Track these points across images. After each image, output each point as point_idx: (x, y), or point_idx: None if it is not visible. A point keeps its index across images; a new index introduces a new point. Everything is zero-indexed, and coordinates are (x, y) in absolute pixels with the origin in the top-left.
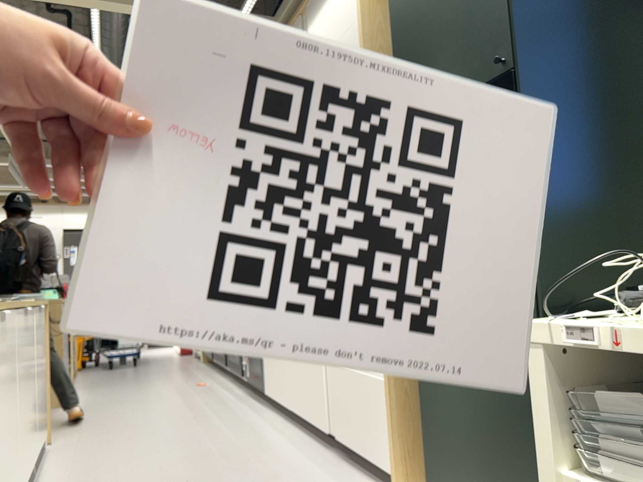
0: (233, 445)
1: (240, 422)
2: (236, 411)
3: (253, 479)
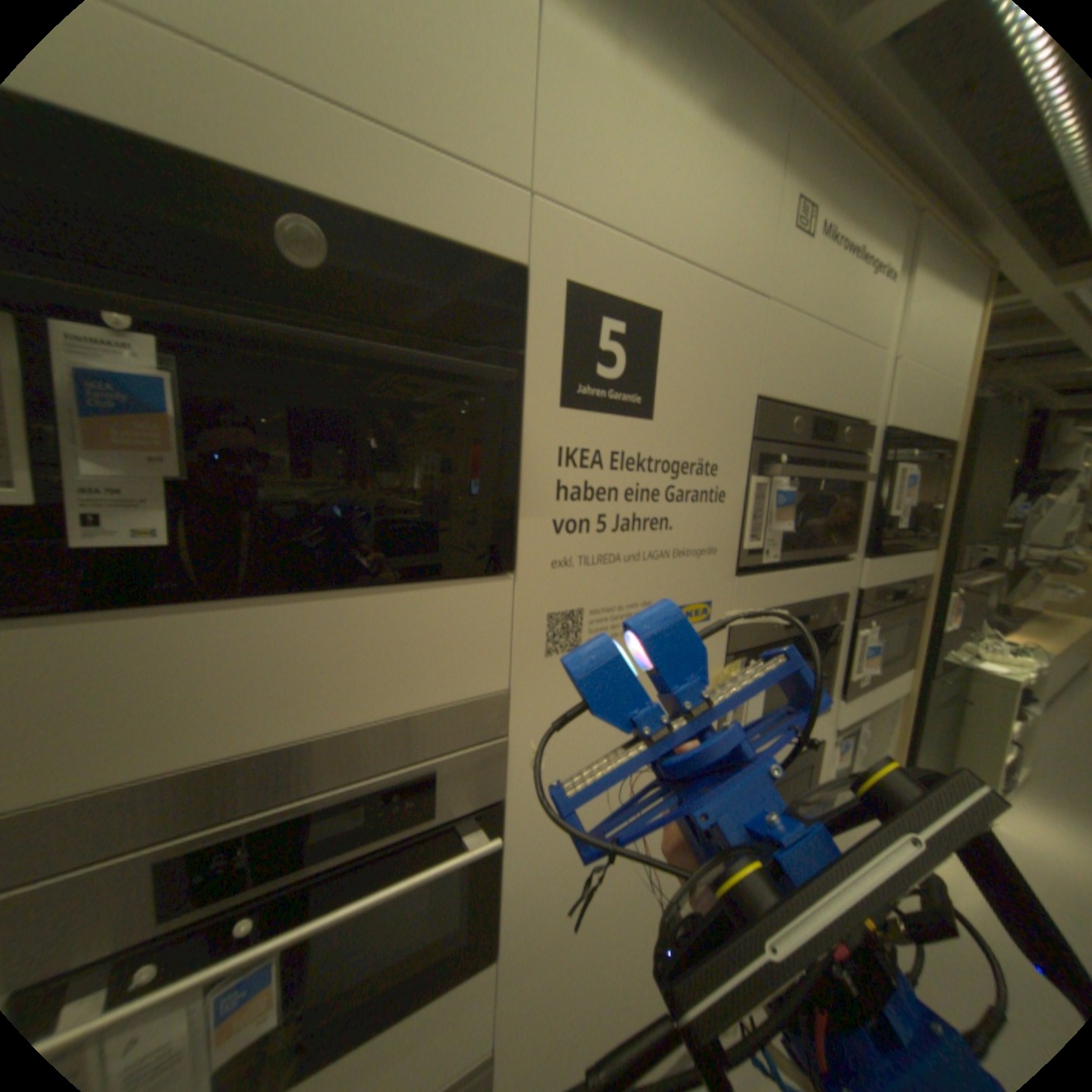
0: None
1: None
2: None
3: None
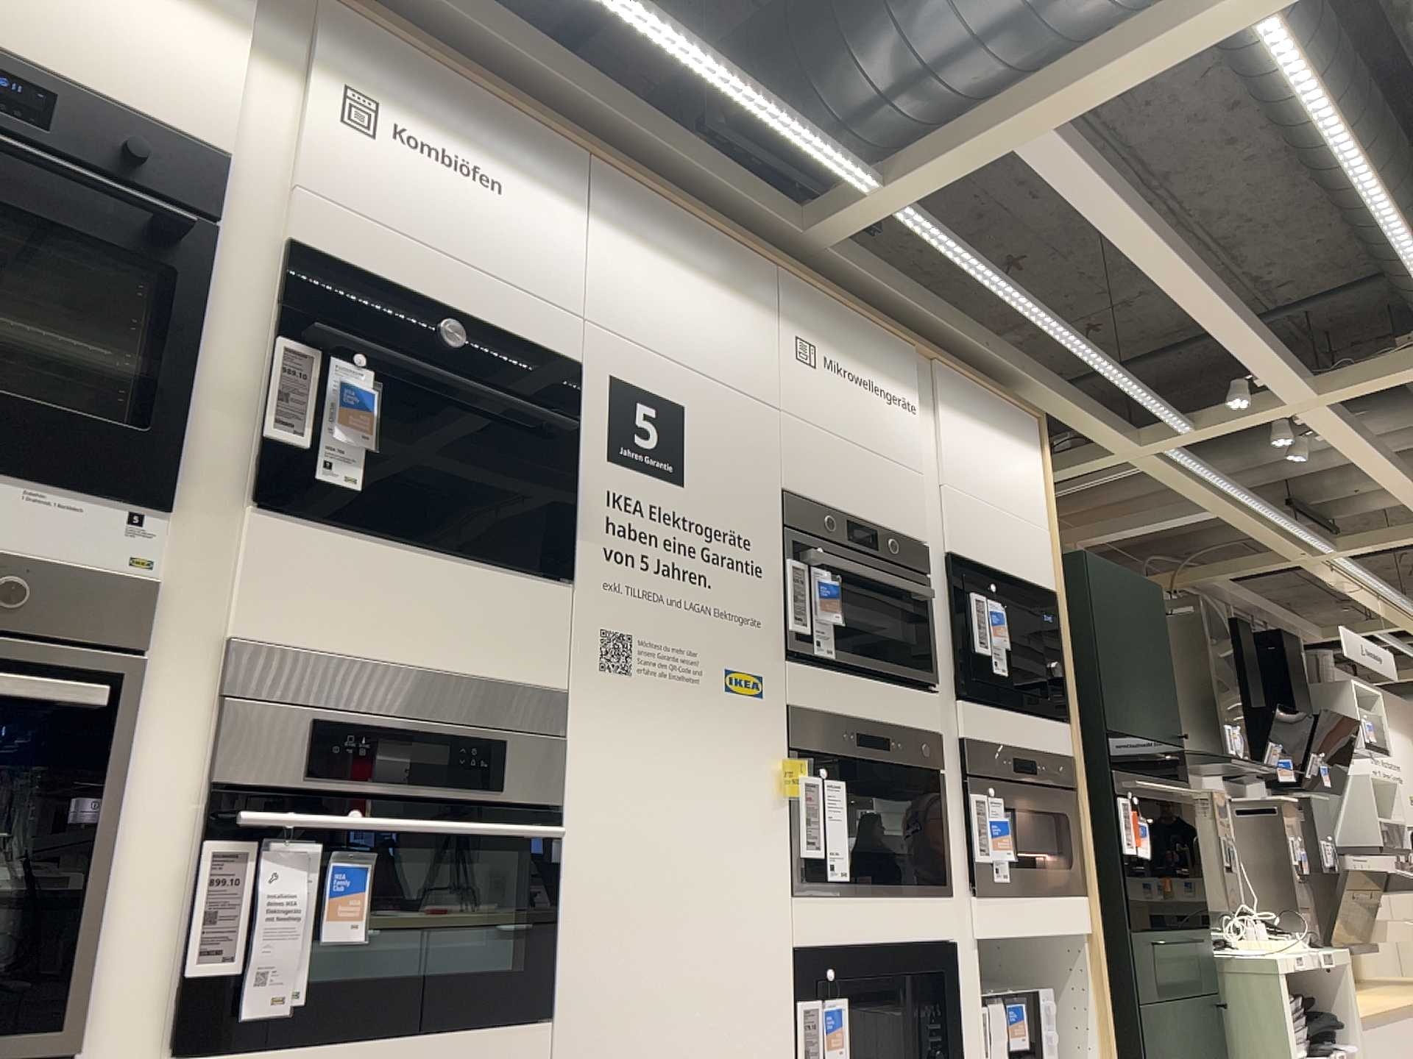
0: None
1: None
2: None
3: None
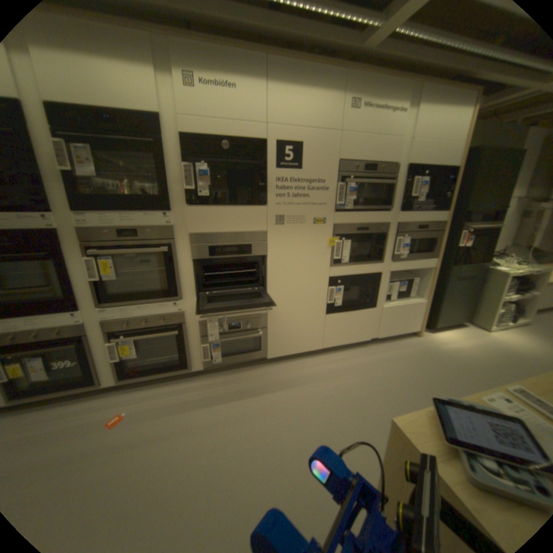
0: (354, 382)
1: (300, 381)
2: (267, 384)
3: (407, 373)
